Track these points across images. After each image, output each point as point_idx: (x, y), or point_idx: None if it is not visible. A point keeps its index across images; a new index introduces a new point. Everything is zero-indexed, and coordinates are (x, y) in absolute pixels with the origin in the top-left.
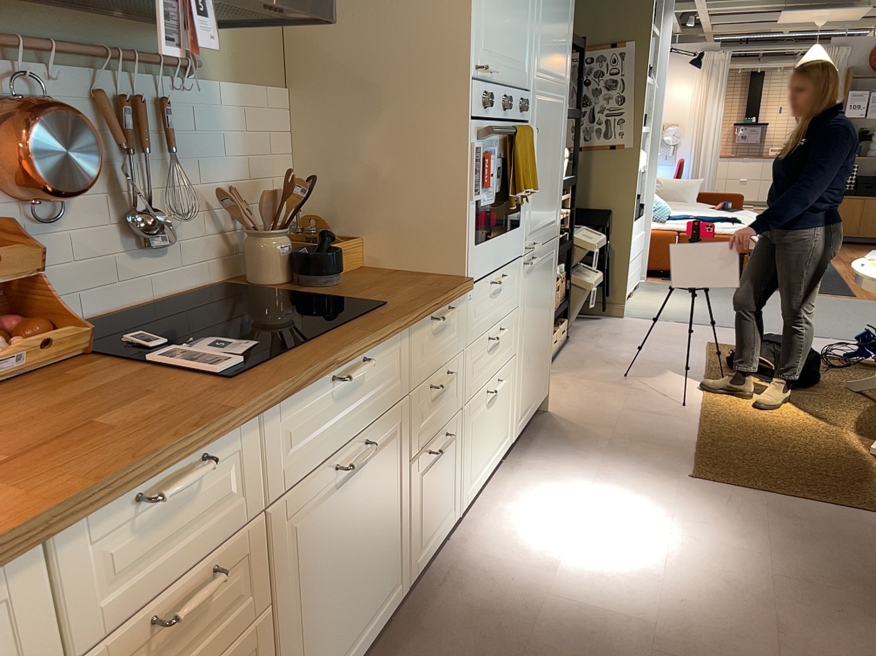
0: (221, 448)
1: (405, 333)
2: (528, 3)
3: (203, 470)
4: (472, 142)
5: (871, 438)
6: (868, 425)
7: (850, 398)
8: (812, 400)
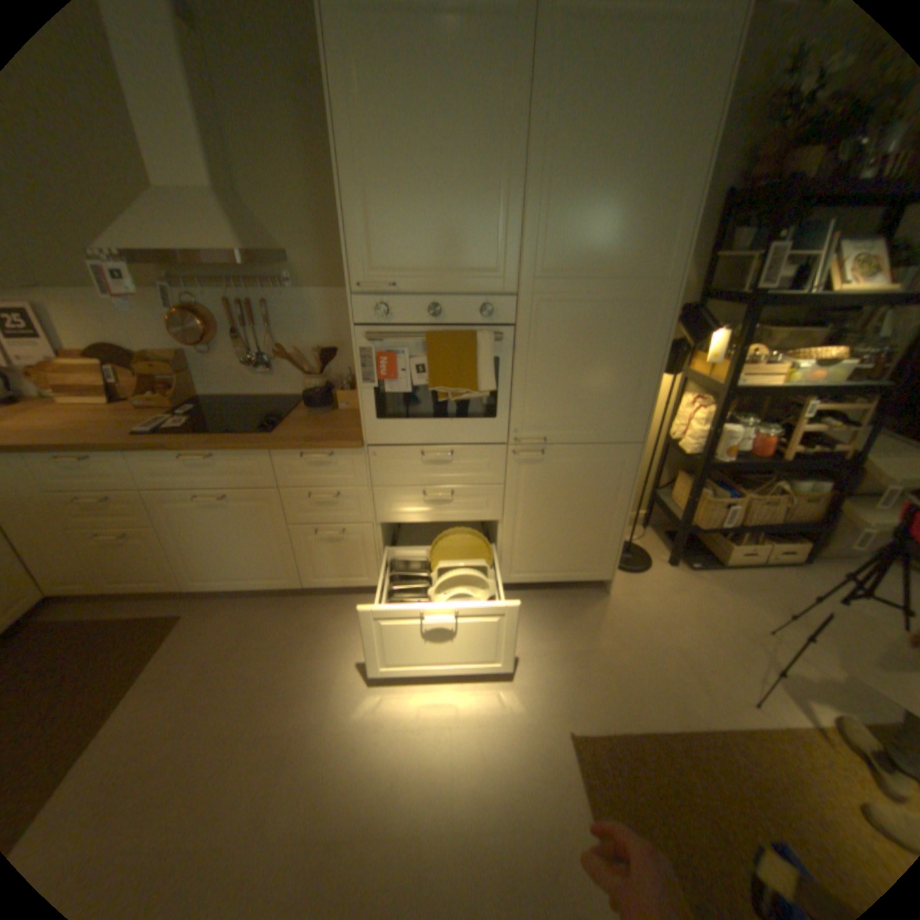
0: (100, 457)
1: (259, 453)
2: (496, 203)
3: (75, 460)
4: (357, 344)
5: None
6: None
7: None
8: None
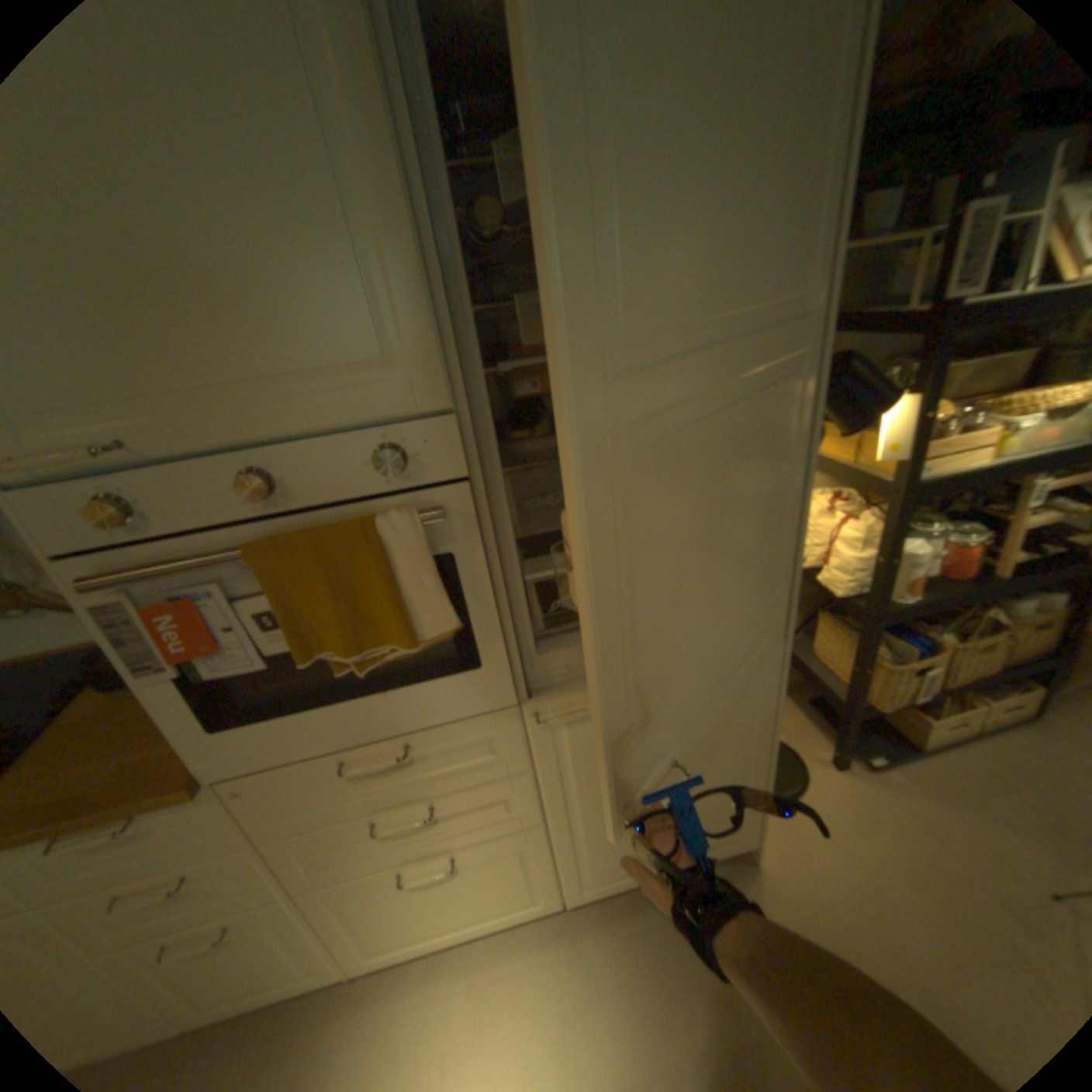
0: None
1: None
2: (327, 175)
3: None
4: (77, 598)
5: None
6: None
7: None
8: None
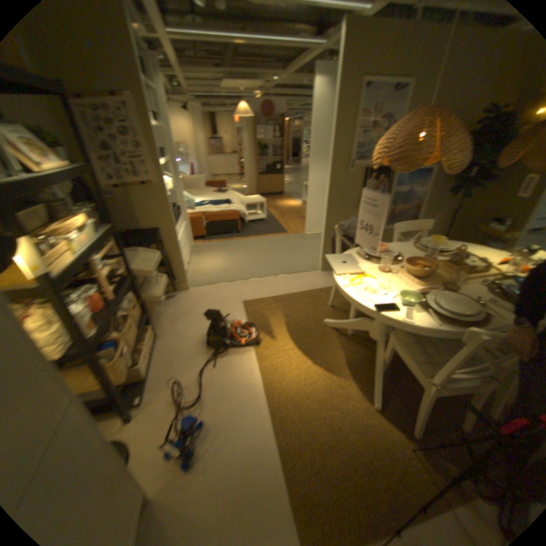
0: None
1: None
2: None
3: None
4: None
5: (366, 383)
6: (357, 366)
7: (333, 336)
8: (319, 347)
